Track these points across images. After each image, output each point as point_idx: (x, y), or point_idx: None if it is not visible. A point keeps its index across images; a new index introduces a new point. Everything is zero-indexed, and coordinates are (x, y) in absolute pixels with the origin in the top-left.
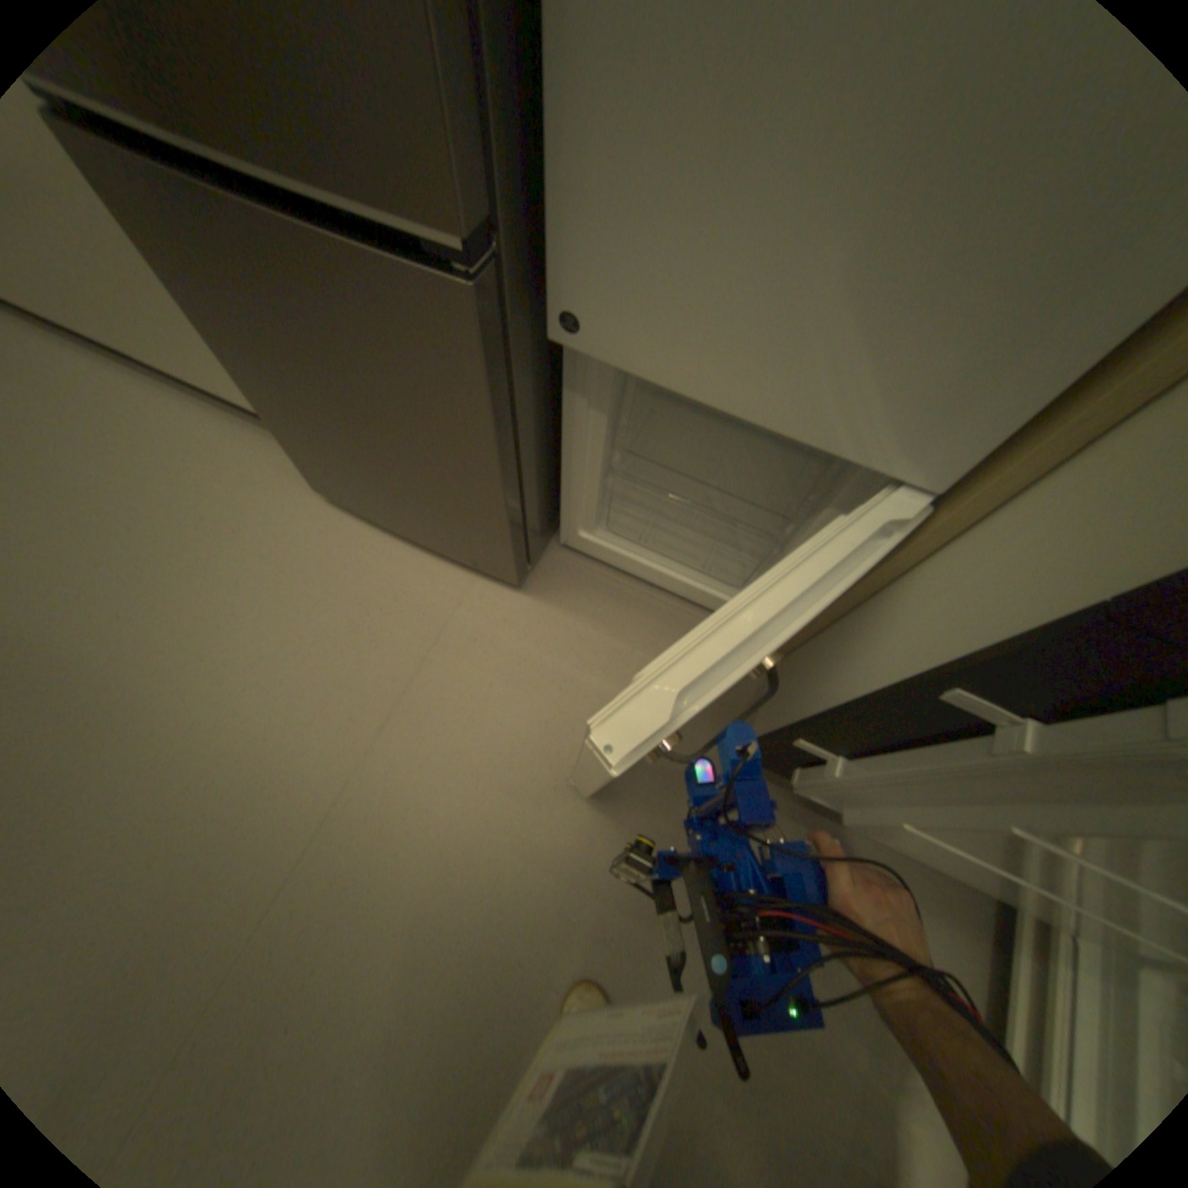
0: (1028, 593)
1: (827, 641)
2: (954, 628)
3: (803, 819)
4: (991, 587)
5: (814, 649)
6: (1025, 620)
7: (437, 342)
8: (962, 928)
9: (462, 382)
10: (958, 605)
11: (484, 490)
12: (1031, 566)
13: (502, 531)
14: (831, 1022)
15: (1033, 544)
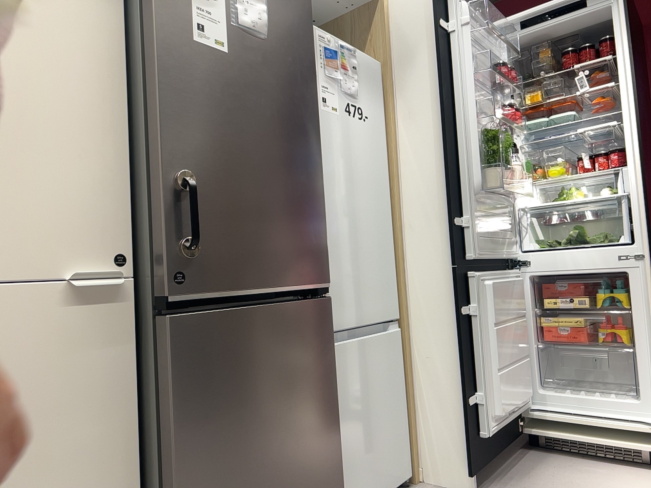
0: (441, 299)
1: (425, 408)
2: (443, 323)
3: (506, 482)
4: (435, 311)
5: (426, 420)
6: (448, 299)
7: (322, 332)
8: (547, 456)
9: (328, 348)
10: (436, 323)
11: (332, 430)
12: (434, 299)
13: (334, 480)
14: (602, 487)
15: (428, 299)
